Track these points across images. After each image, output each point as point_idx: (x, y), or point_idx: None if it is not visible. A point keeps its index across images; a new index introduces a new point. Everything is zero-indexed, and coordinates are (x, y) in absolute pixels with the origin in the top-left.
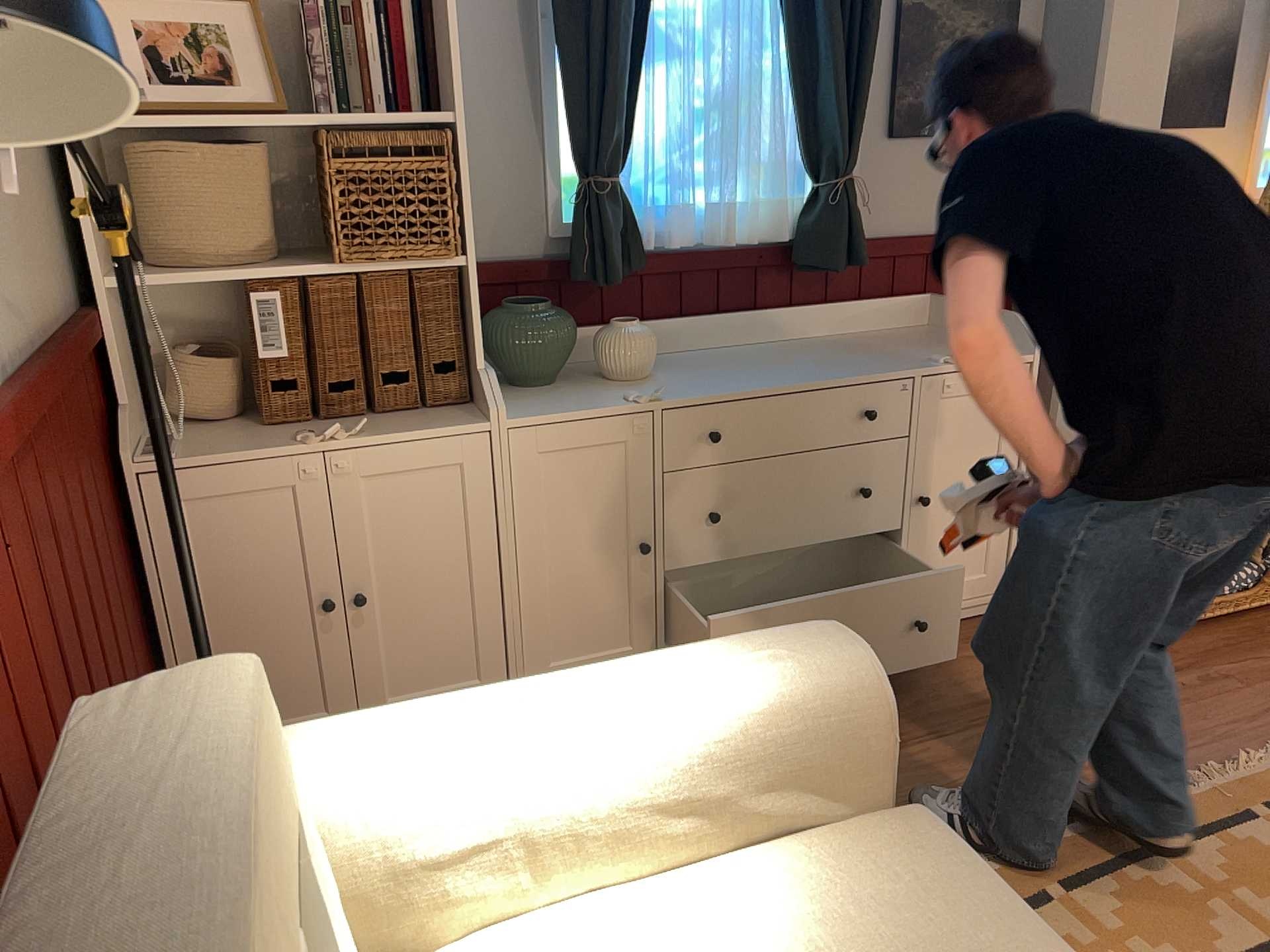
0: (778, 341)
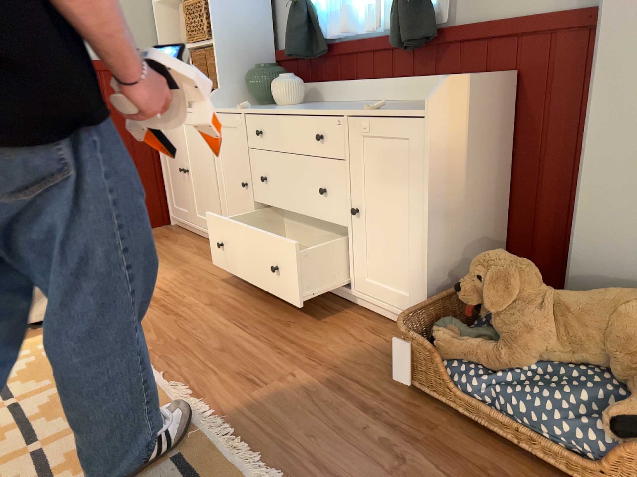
0: (393, 101)
